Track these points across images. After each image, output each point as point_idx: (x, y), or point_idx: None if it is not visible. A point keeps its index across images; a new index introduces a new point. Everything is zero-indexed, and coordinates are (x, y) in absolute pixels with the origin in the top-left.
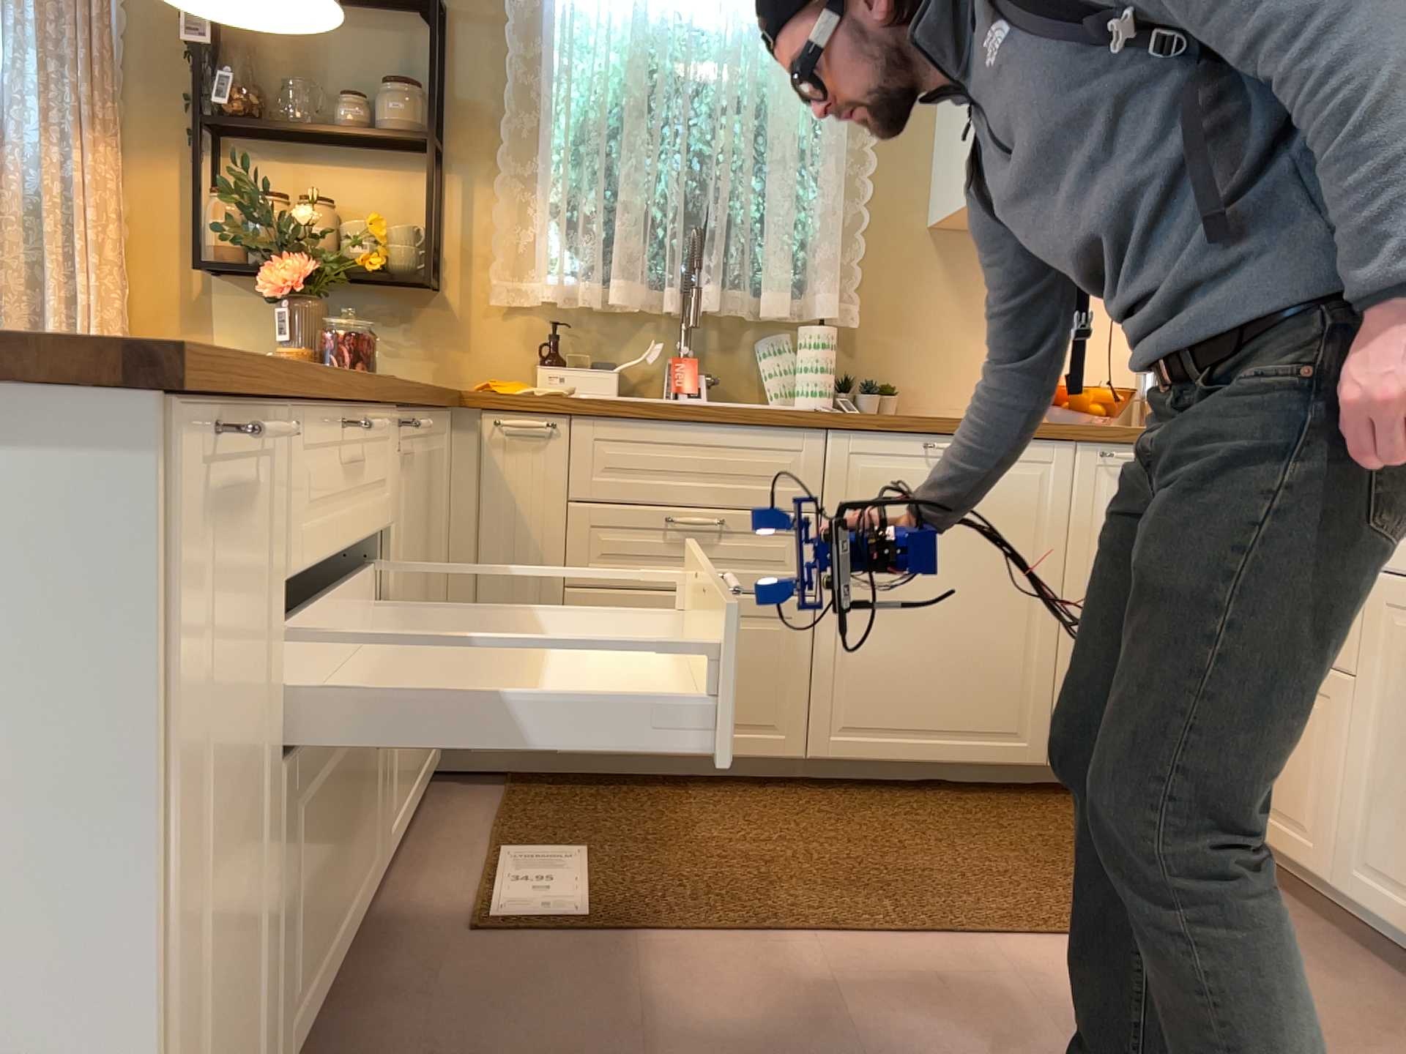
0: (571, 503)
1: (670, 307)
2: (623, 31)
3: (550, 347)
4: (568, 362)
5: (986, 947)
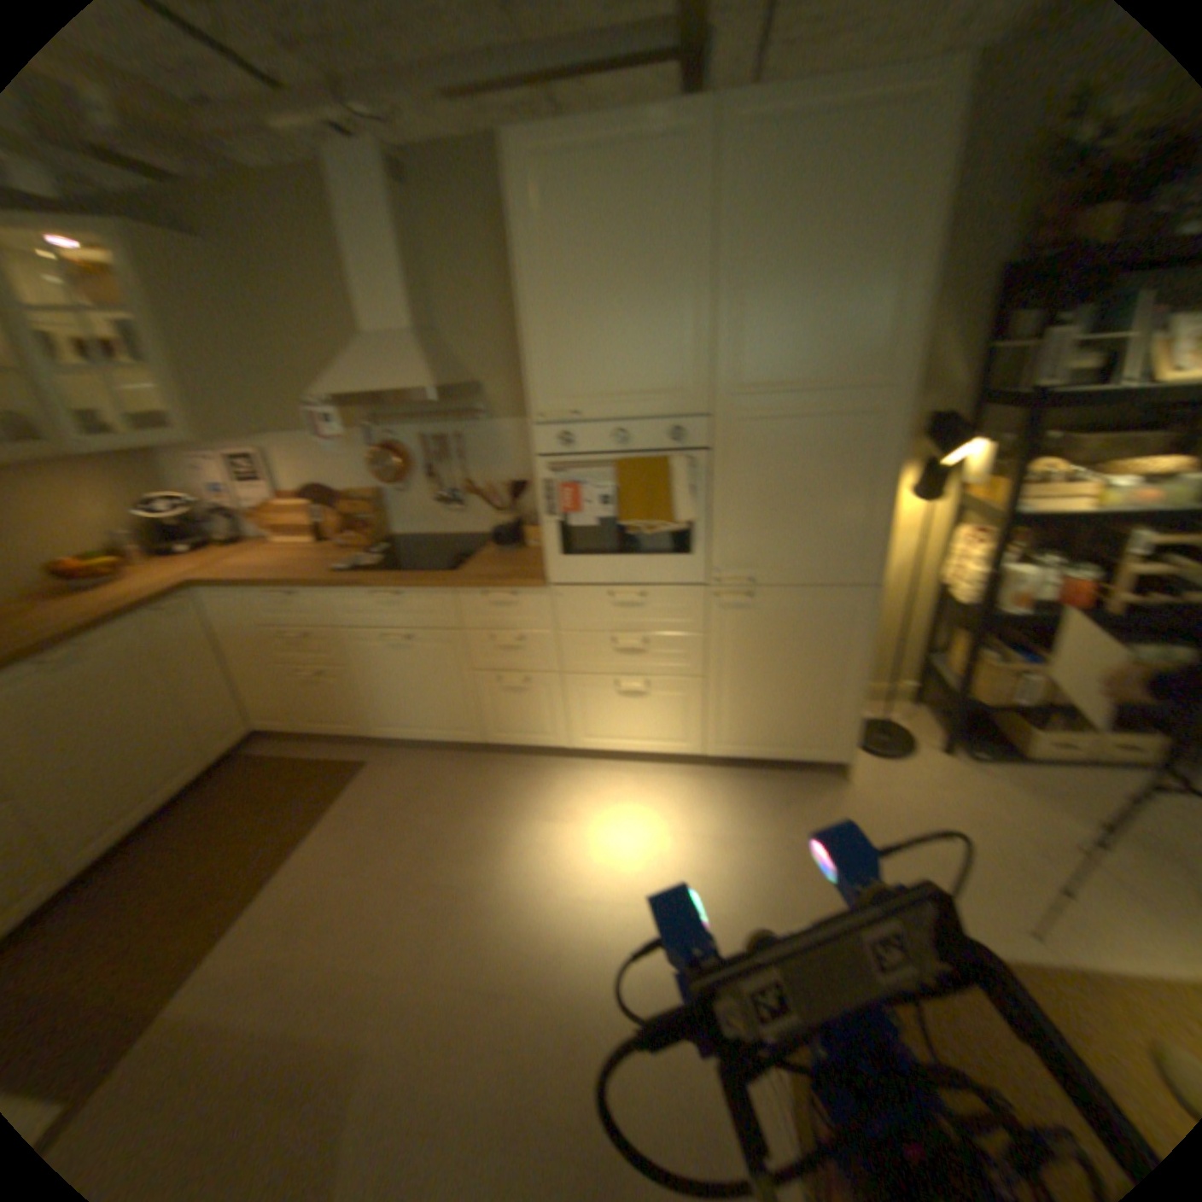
0: None
1: None
2: None
3: None
4: None
5: (278, 874)
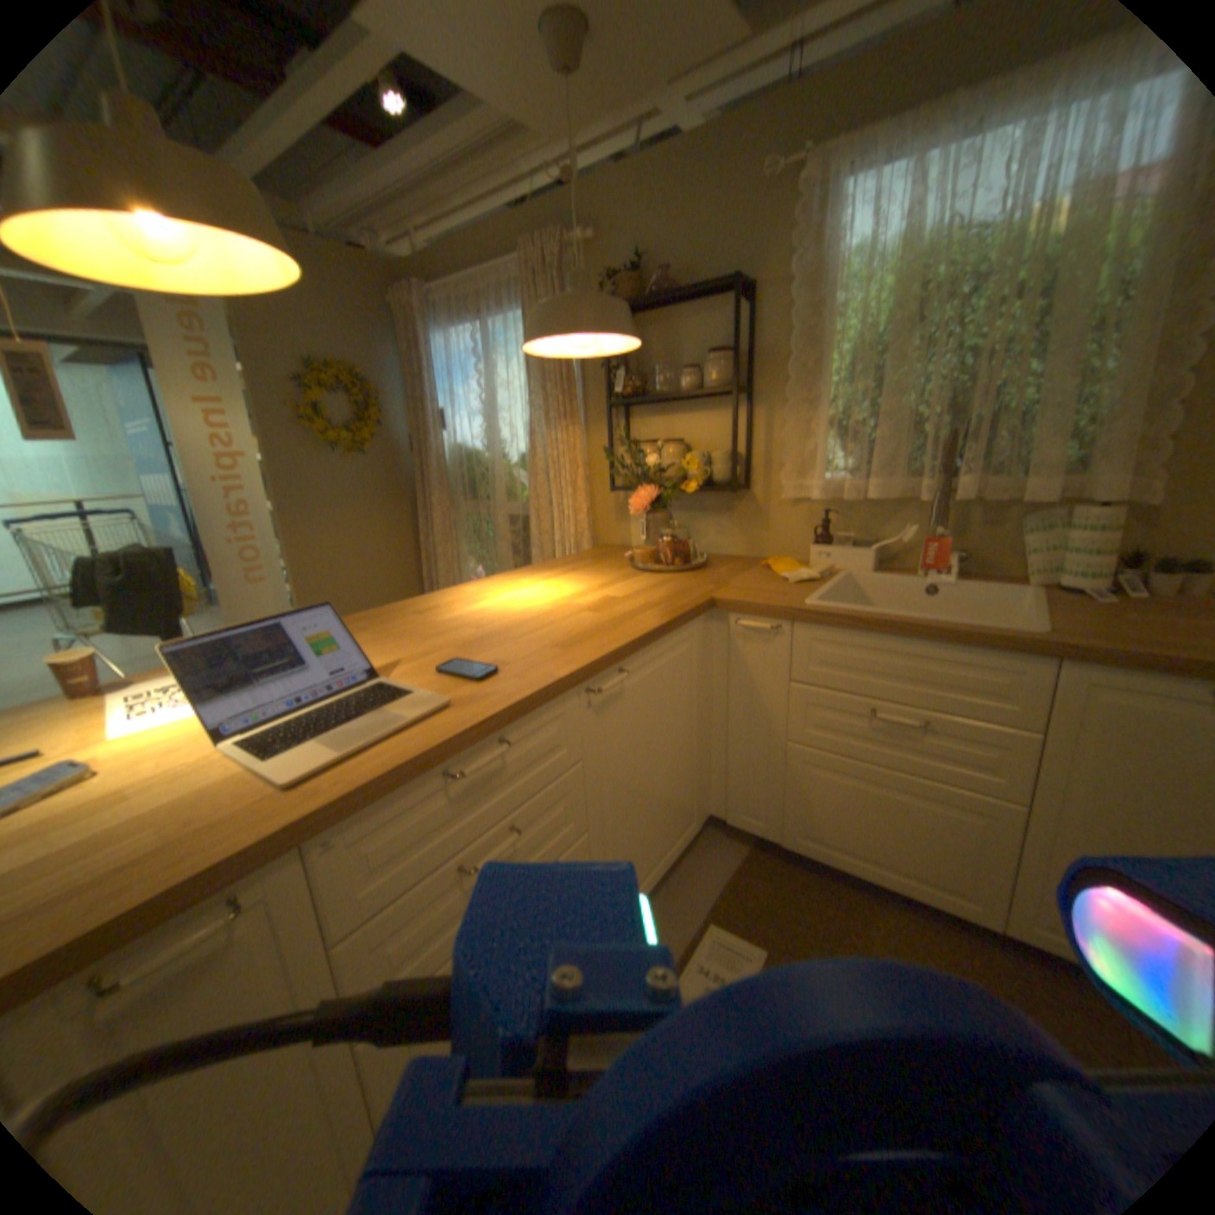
0: (797, 682)
1: (927, 499)
2: (901, 252)
3: (828, 527)
4: (837, 541)
5: None
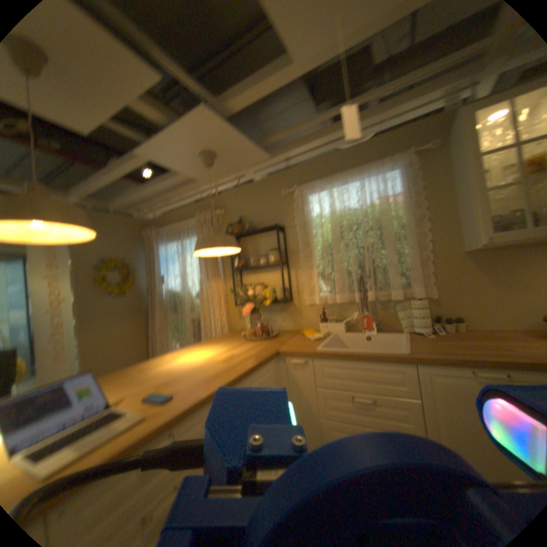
0: (319, 388)
1: (358, 301)
2: (330, 217)
3: (325, 315)
4: (329, 321)
5: None
